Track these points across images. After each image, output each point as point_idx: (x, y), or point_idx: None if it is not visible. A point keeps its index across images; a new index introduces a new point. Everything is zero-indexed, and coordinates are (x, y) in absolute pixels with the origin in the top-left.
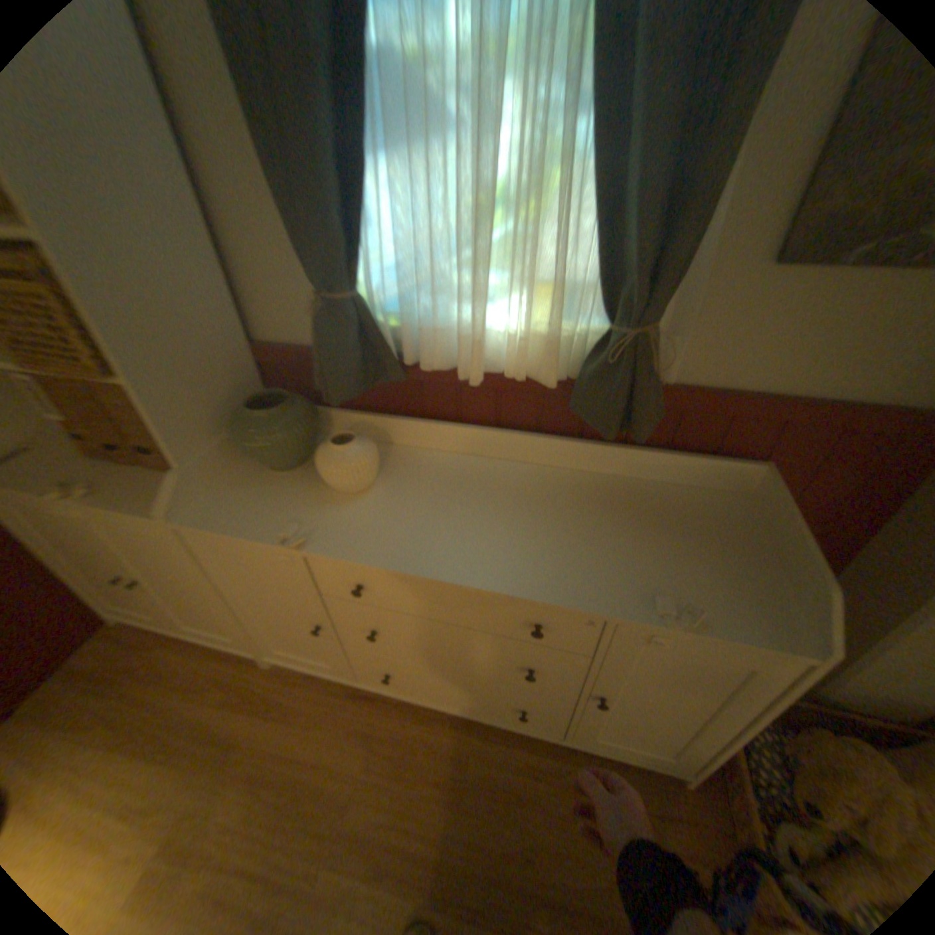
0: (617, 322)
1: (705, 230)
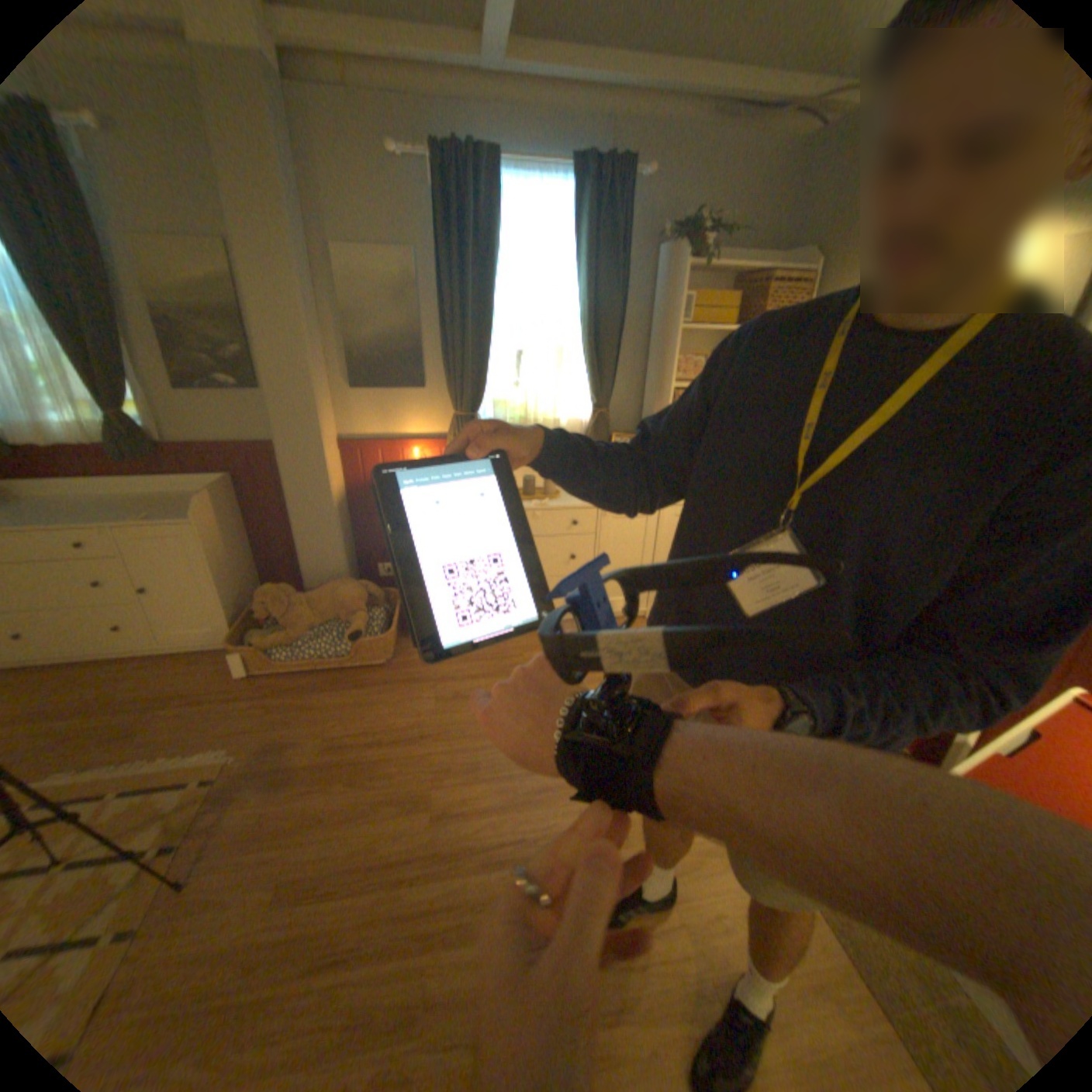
0: (103, 413)
1: (119, 378)
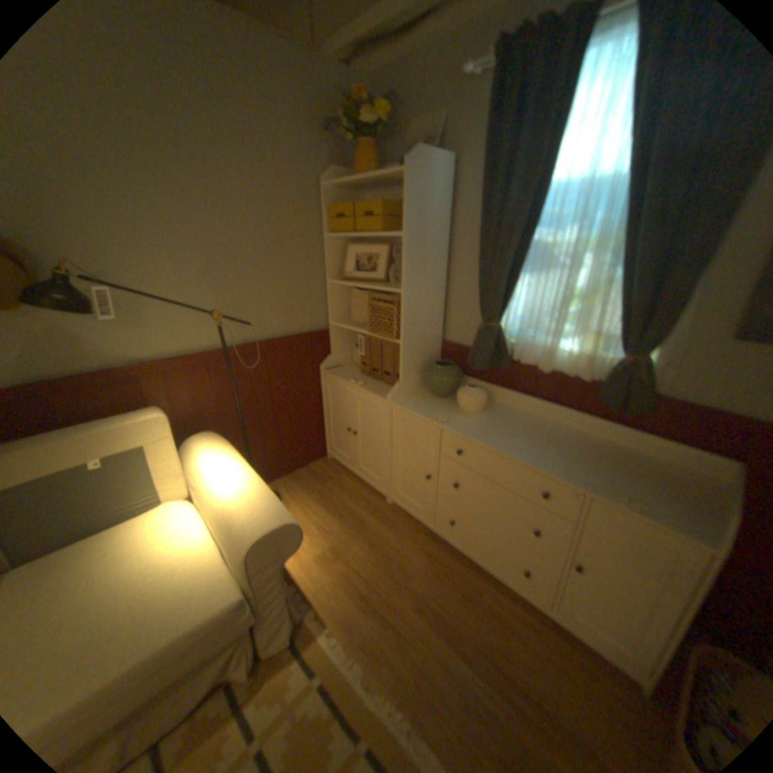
0: (628, 354)
1: (678, 318)
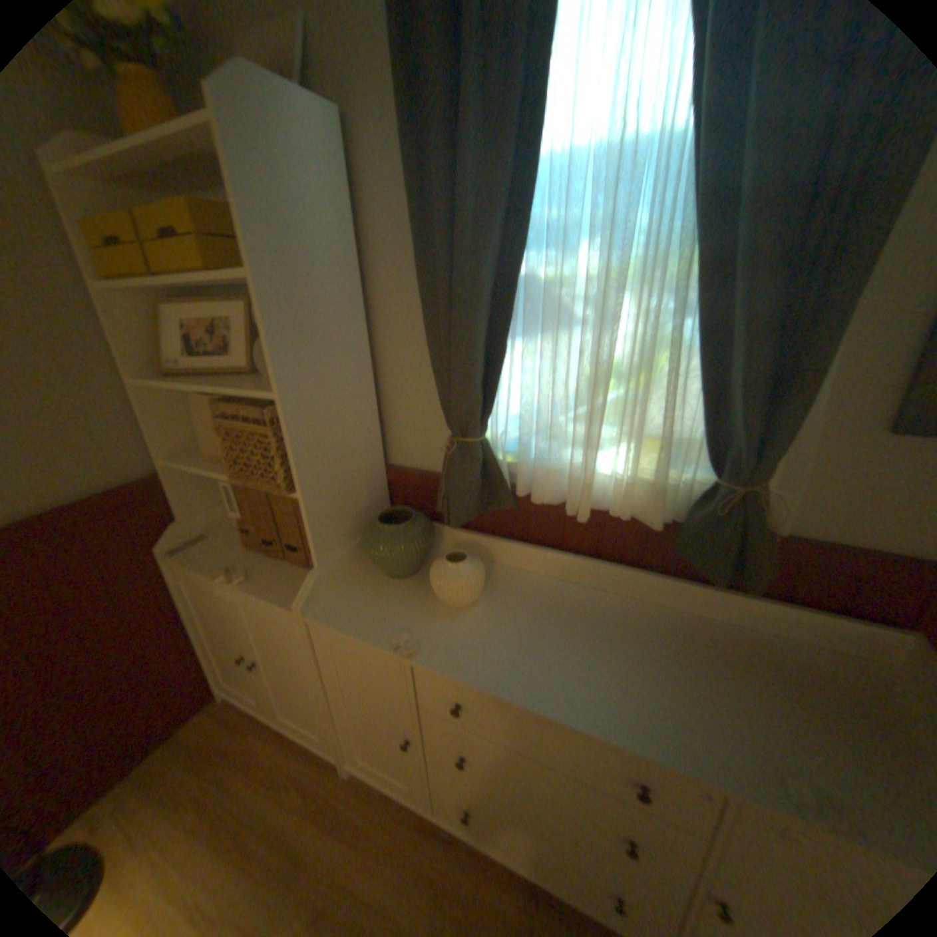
0: (725, 477)
1: (811, 407)
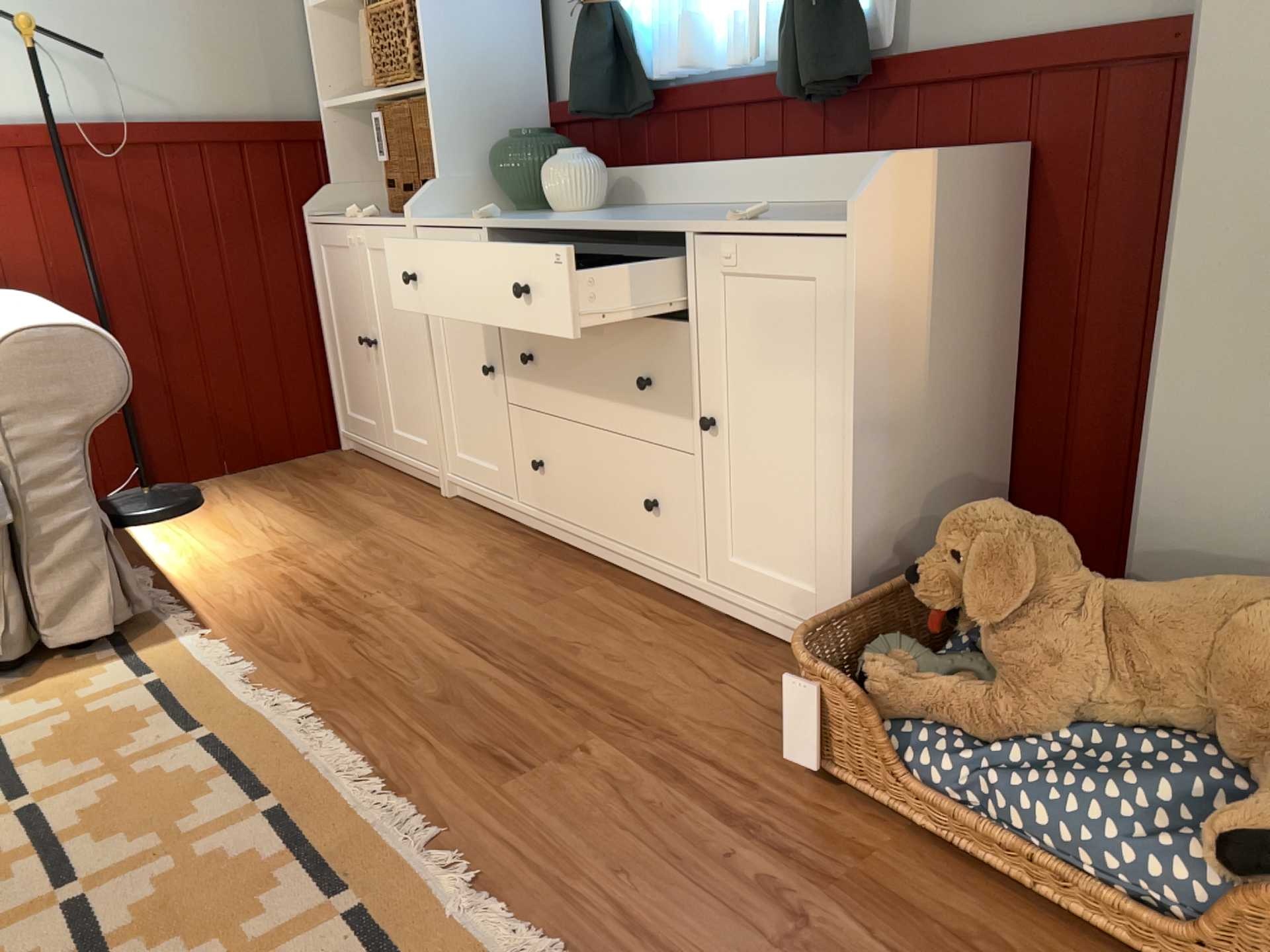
0: None
1: None
